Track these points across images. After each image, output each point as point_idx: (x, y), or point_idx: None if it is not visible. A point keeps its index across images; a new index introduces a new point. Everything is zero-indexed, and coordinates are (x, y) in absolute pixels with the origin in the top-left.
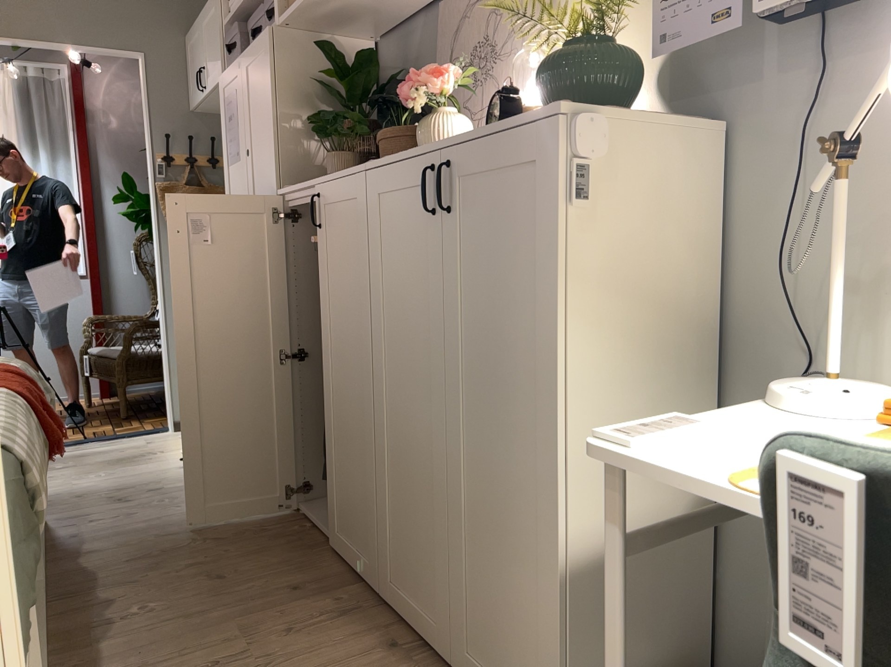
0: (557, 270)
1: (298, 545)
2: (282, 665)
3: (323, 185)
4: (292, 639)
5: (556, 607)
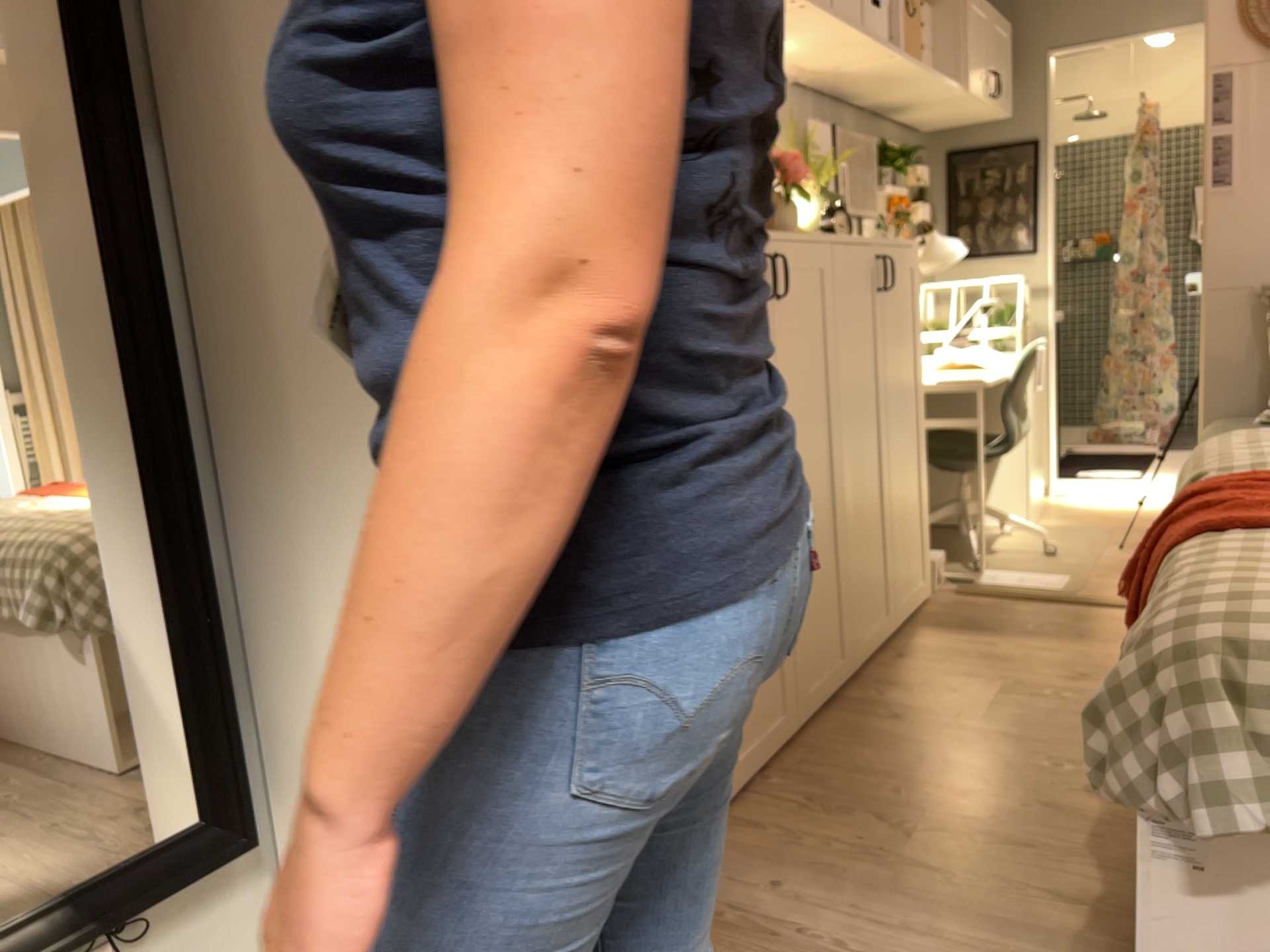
0: (916, 321)
1: (805, 760)
2: (978, 677)
3: (779, 240)
4: (947, 687)
5: (923, 497)
